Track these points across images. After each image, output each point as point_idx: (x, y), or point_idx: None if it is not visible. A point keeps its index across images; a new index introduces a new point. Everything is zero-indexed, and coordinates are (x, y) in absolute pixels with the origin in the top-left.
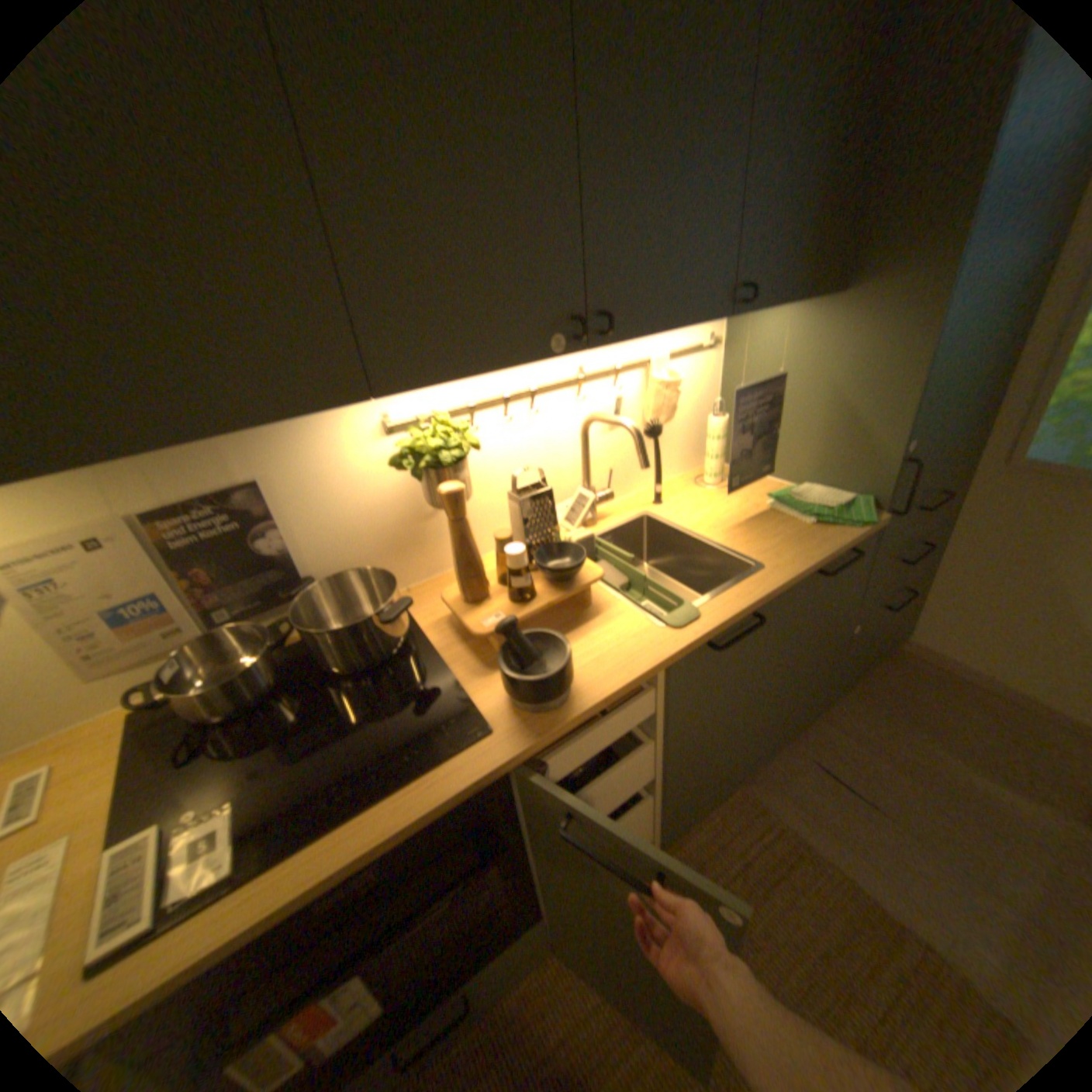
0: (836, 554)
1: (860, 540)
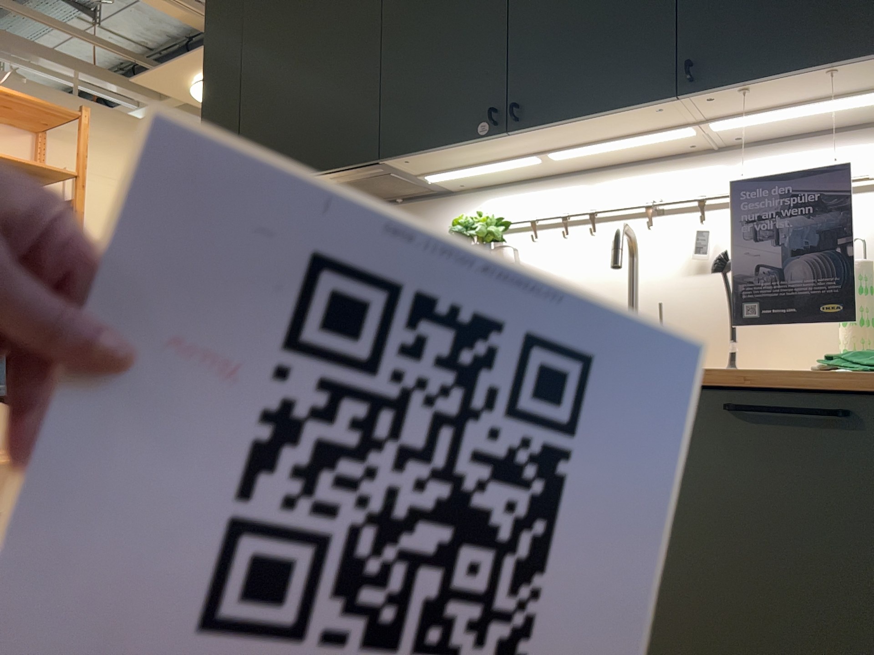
0: (758, 382)
1: (833, 382)
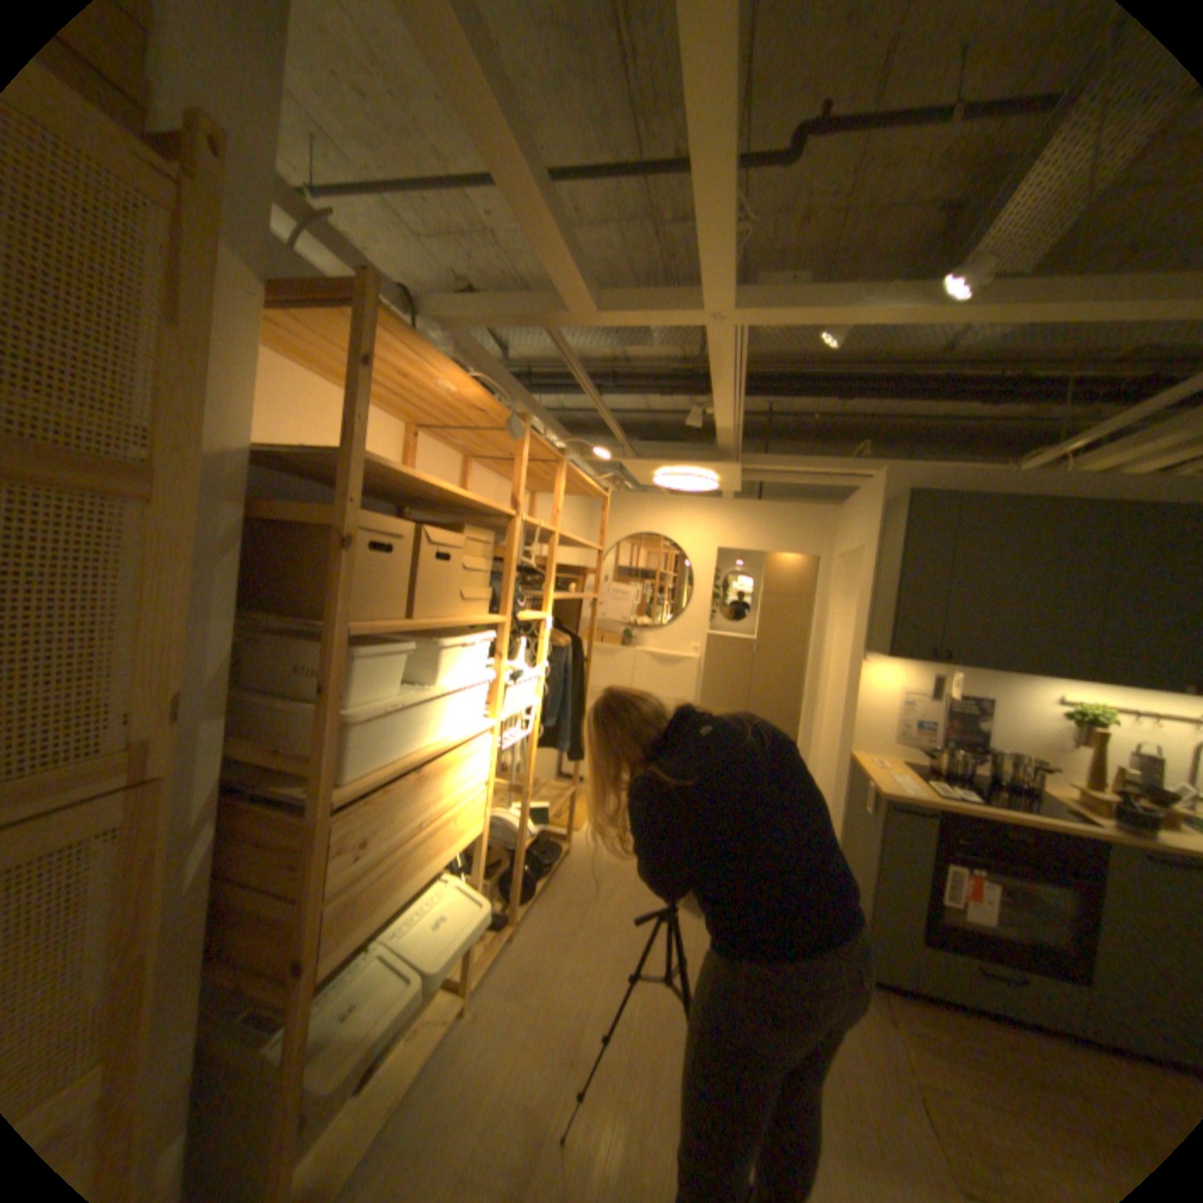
0: None
1: None
